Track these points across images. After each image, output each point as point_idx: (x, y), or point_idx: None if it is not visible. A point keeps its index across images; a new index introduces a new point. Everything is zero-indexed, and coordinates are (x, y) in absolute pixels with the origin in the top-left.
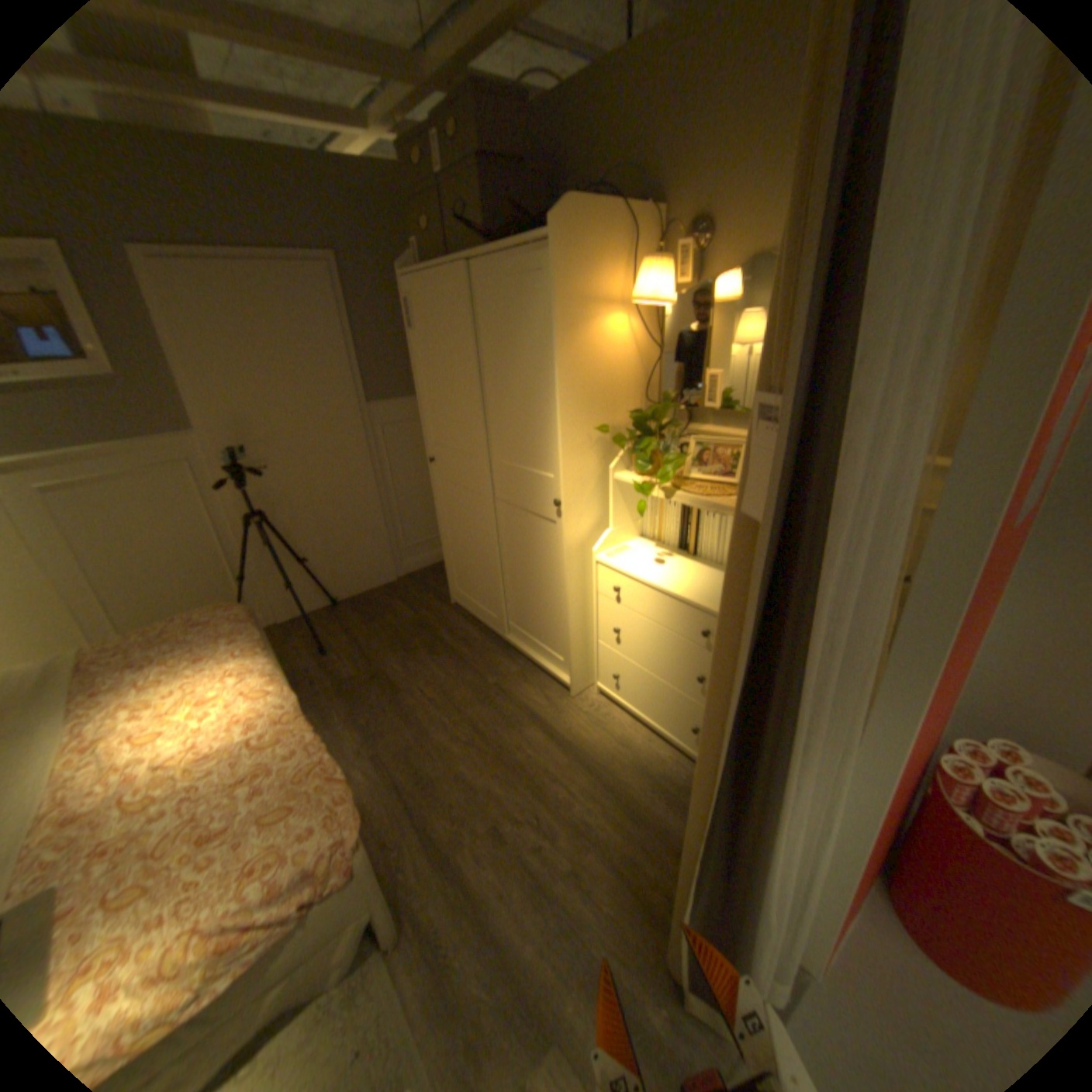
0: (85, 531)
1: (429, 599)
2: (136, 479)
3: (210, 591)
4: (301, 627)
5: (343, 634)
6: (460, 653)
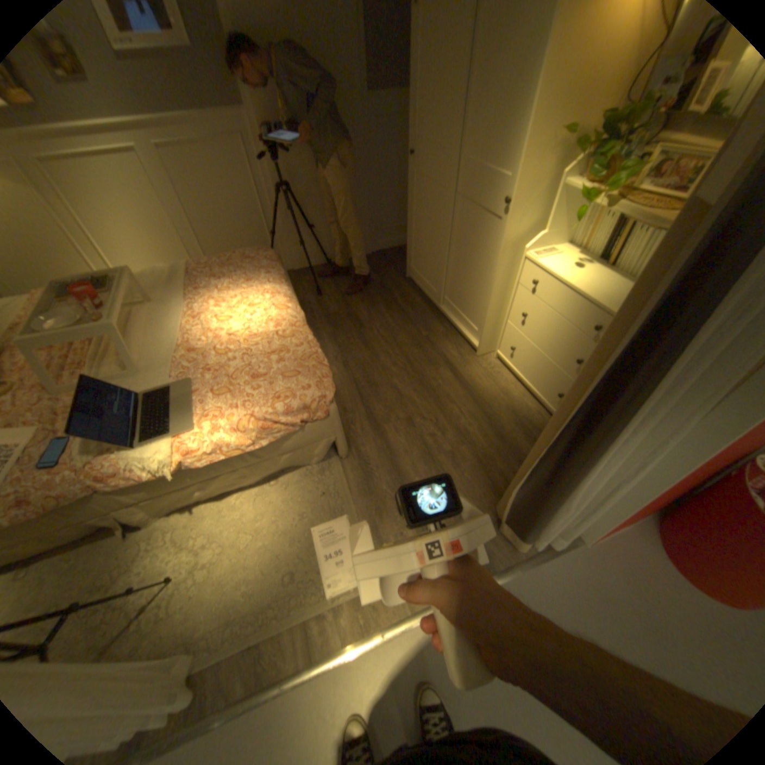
0: (181, 182)
1: (390, 271)
2: (208, 145)
3: (253, 239)
4: (306, 275)
5: (332, 285)
6: (406, 312)
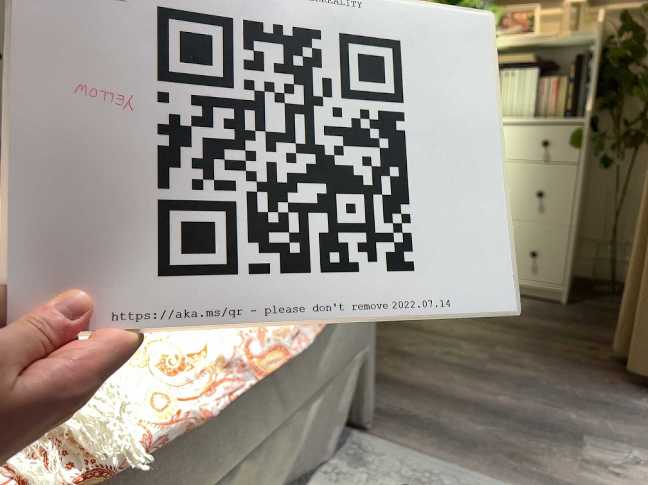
0: None
1: None
2: None
3: None
4: None
5: None
6: None
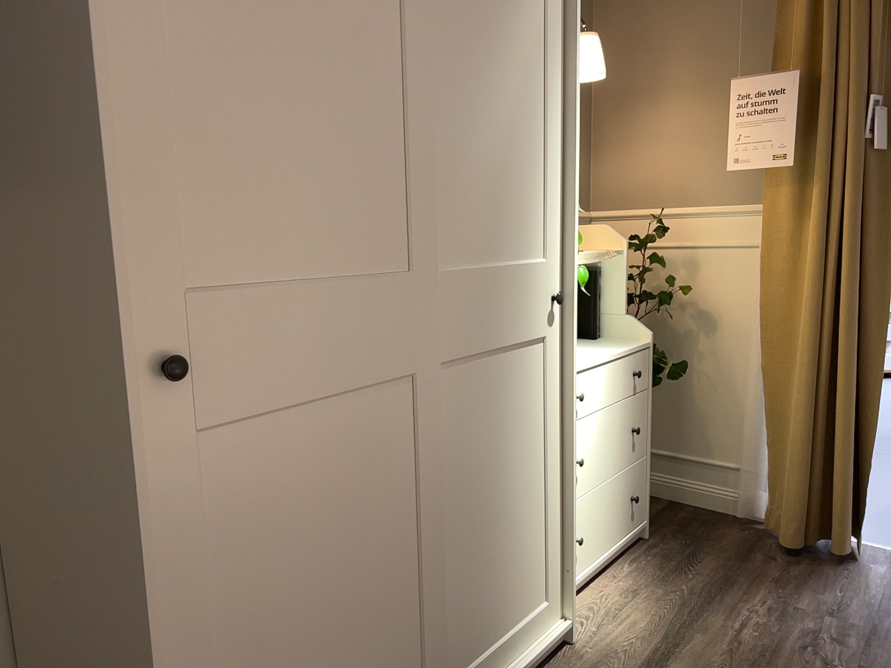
0: None
1: None
2: None
3: None
4: None
5: None
6: None
